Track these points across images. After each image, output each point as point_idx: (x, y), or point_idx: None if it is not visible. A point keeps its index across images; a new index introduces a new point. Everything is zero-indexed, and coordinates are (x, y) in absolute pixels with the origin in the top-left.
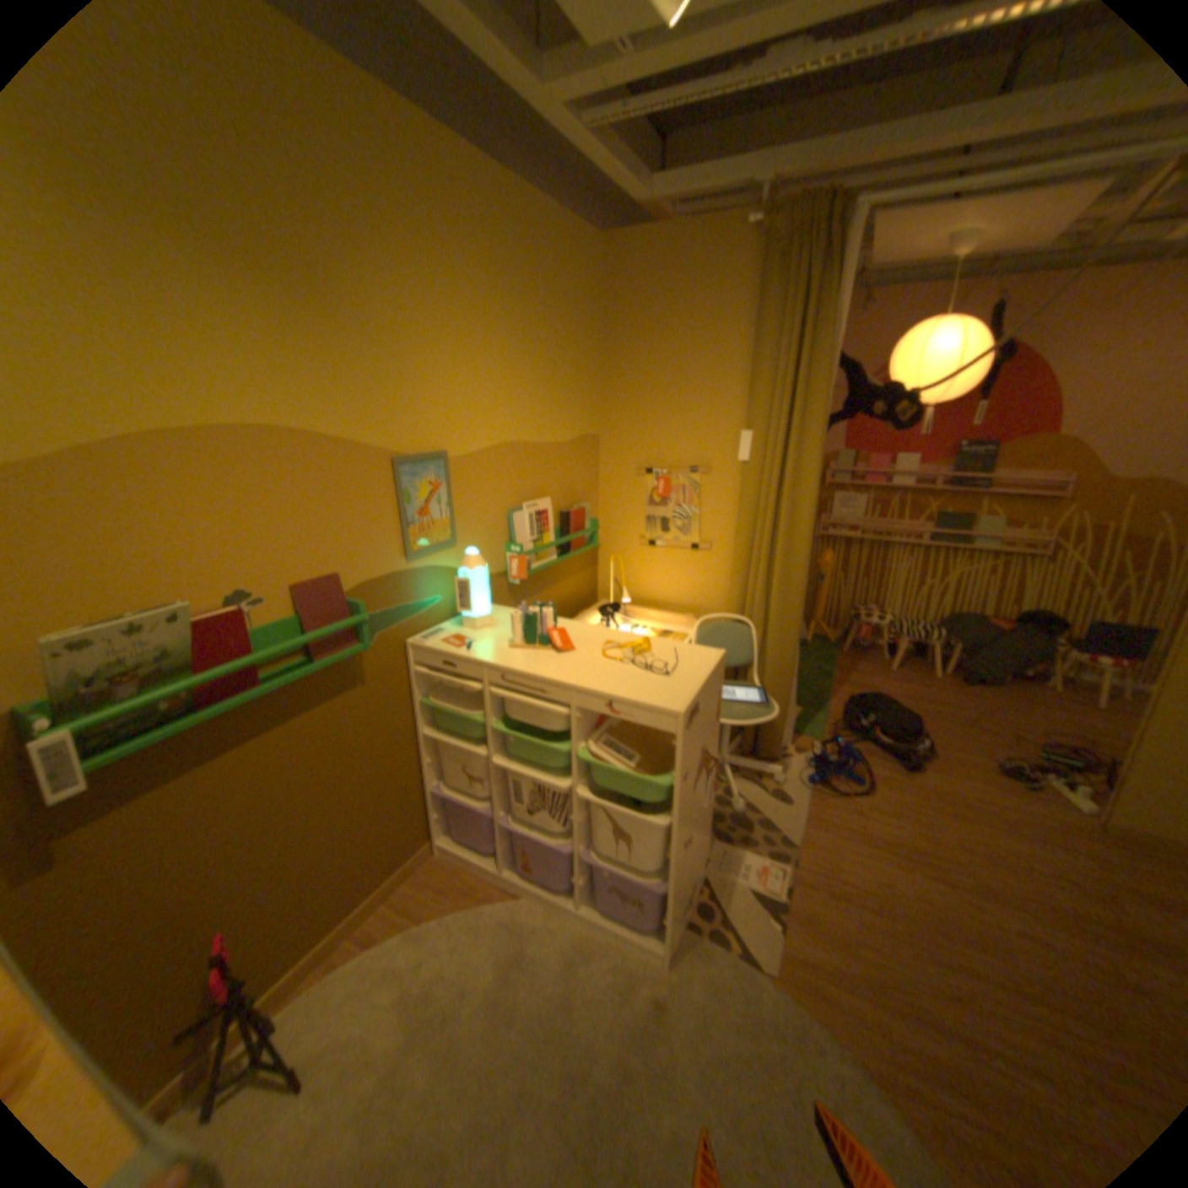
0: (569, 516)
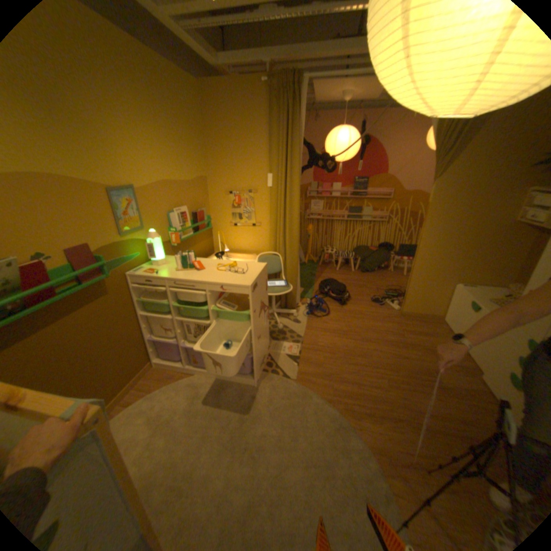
0: (197, 215)
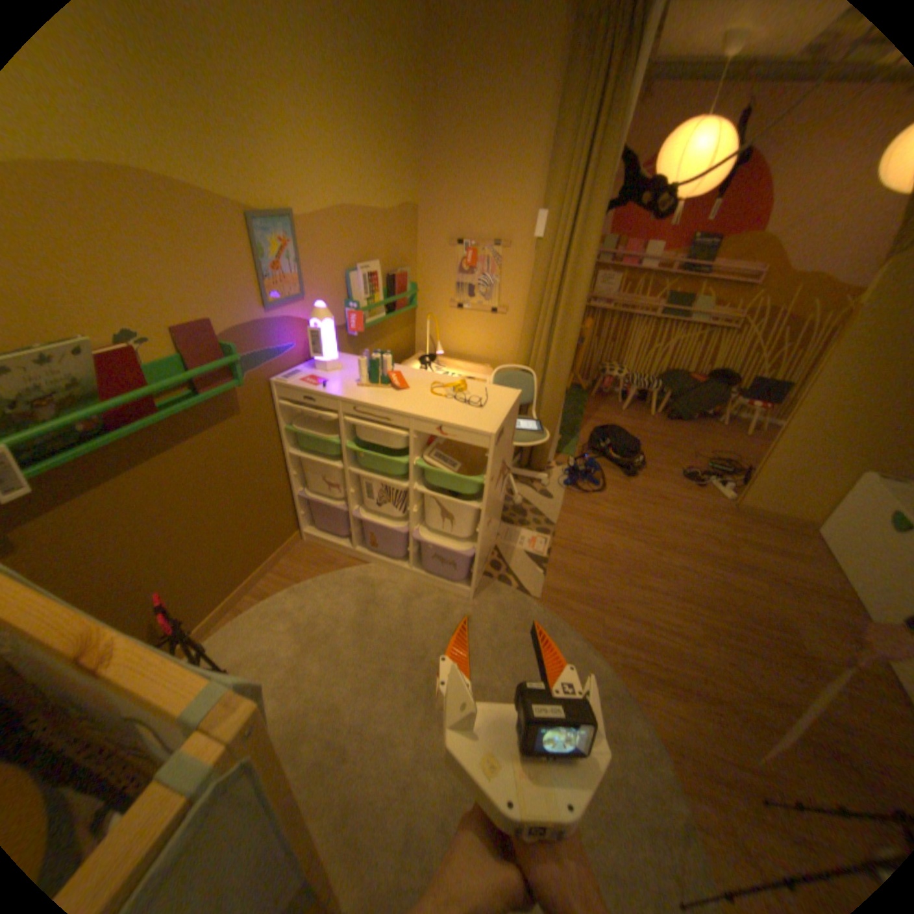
0: (395, 280)
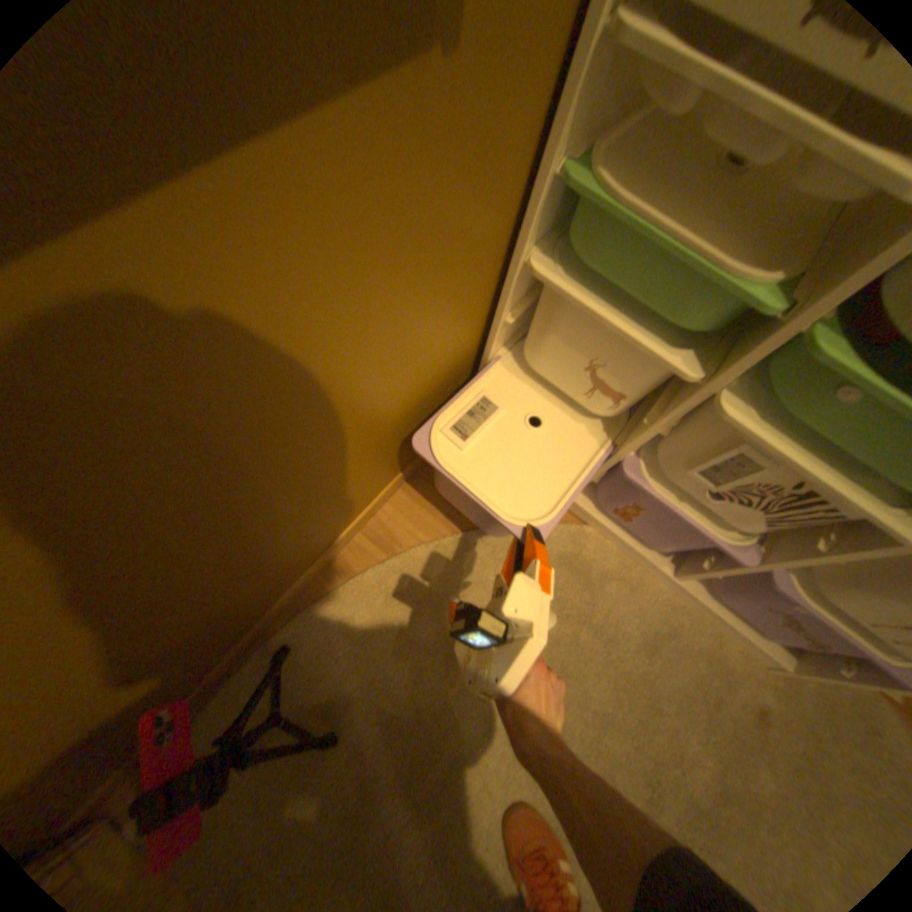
0: None
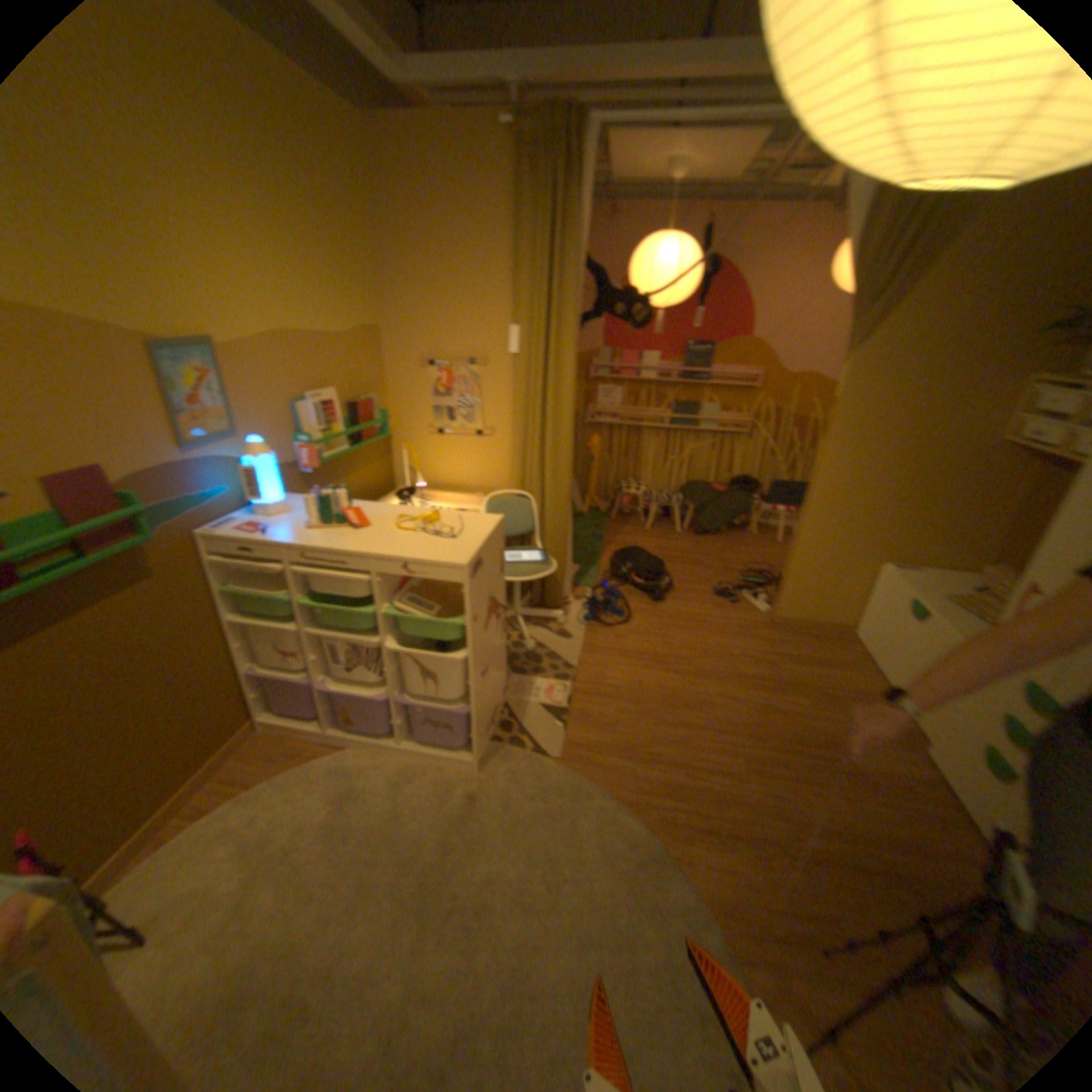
0: (355, 407)
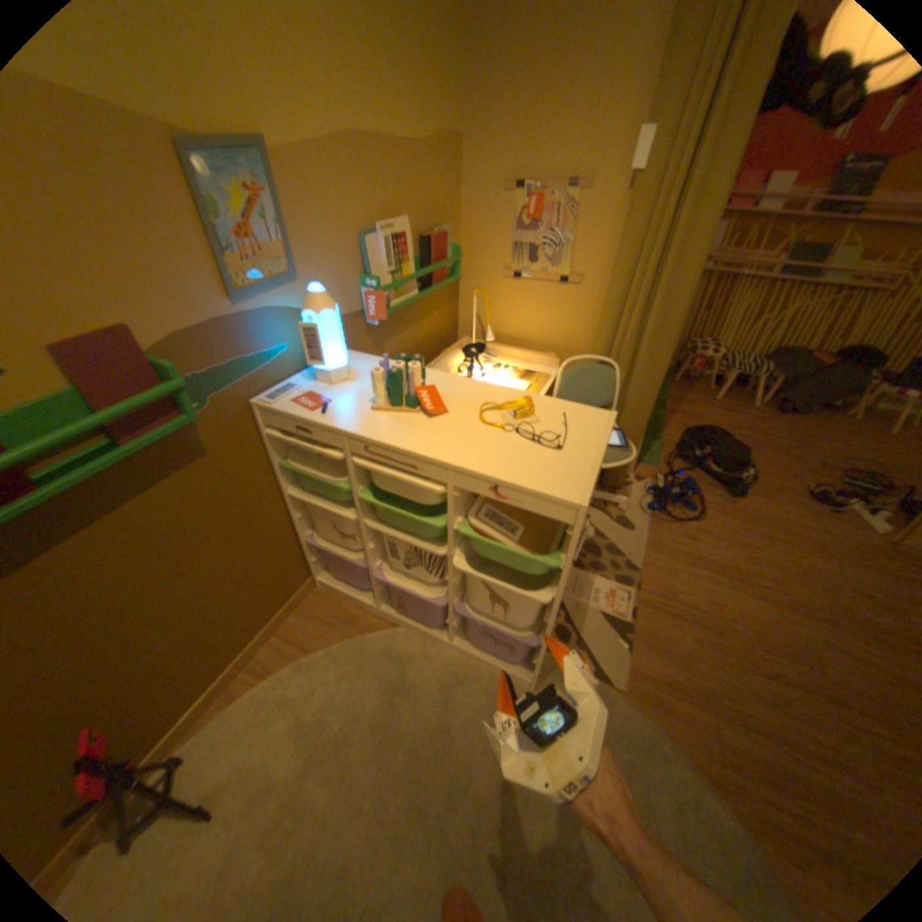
0: (430, 242)
